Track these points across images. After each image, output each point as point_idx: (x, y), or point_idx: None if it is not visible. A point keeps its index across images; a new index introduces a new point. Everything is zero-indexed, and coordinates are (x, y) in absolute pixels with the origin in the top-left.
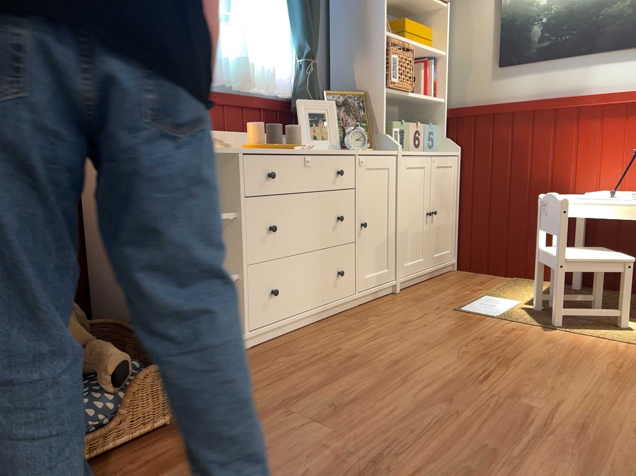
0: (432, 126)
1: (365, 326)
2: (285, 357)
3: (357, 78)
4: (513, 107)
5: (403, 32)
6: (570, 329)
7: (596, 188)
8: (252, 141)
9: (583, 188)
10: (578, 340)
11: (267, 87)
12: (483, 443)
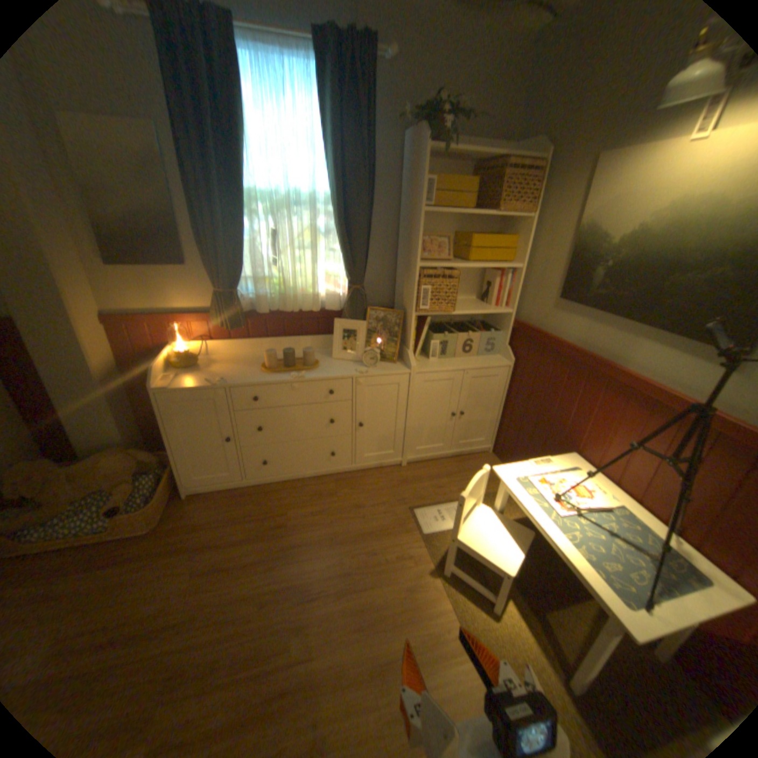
0: (500, 331)
1: (330, 497)
2: (254, 506)
3: (404, 297)
4: (558, 346)
5: (469, 248)
6: (450, 586)
7: (601, 464)
8: (267, 364)
9: (590, 456)
10: (435, 604)
11: (311, 309)
12: (222, 658)
